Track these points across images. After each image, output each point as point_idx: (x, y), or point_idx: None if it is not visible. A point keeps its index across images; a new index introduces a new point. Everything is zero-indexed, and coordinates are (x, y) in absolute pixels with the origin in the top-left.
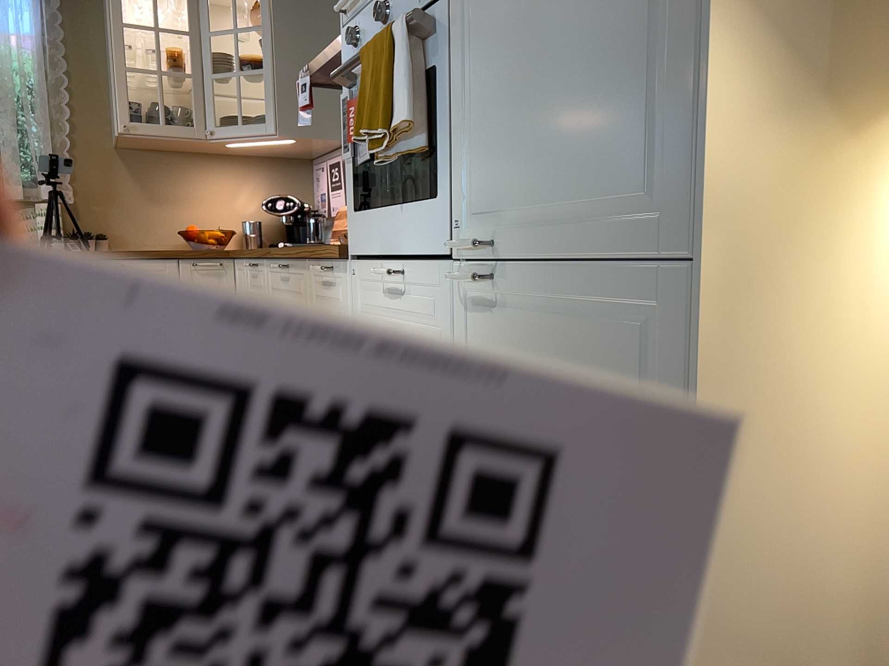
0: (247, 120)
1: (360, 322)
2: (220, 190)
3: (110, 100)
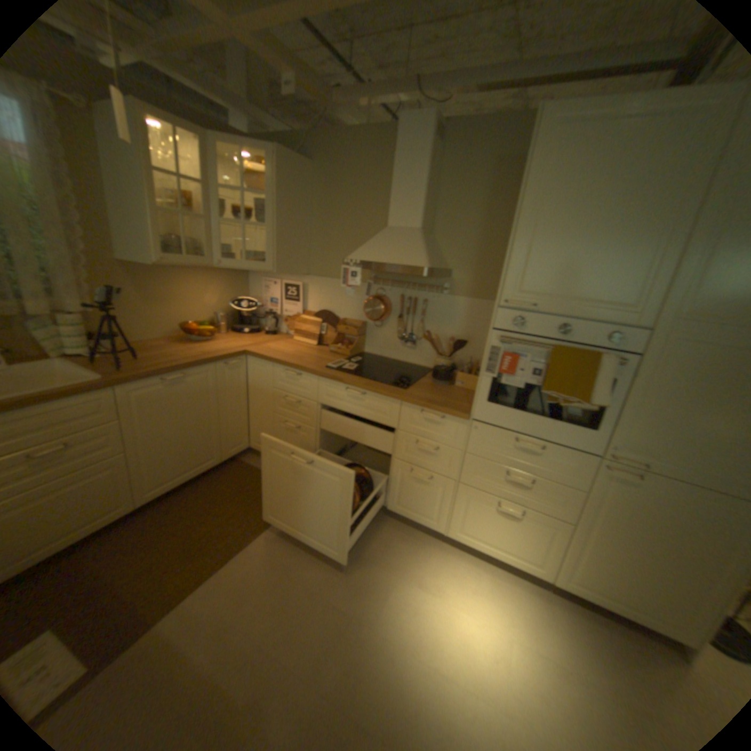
0: (227, 248)
1: (474, 450)
2: (193, 291)
3: (105, 218)
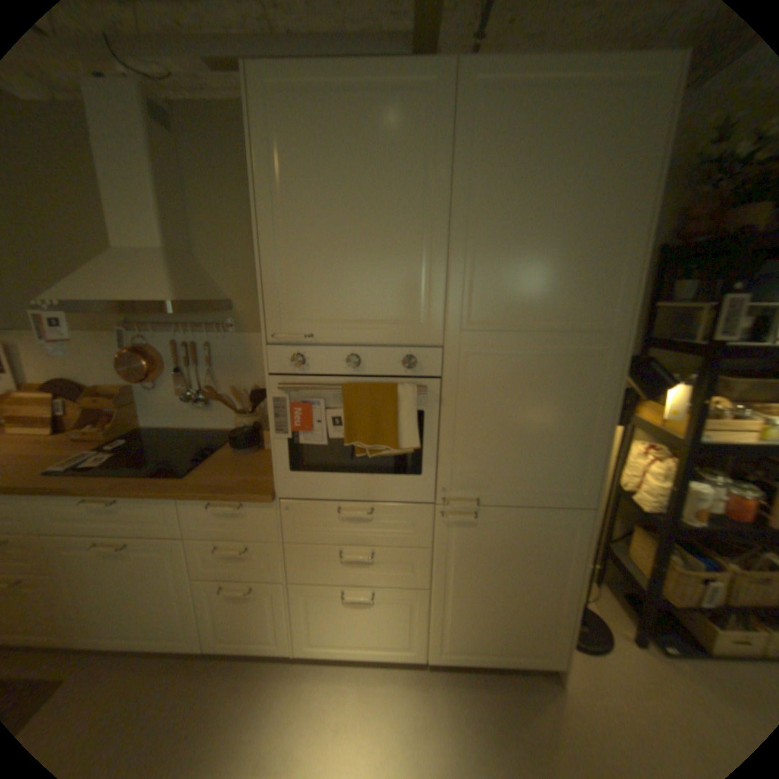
0: None
1: (295, 538)
2: None
3: None
